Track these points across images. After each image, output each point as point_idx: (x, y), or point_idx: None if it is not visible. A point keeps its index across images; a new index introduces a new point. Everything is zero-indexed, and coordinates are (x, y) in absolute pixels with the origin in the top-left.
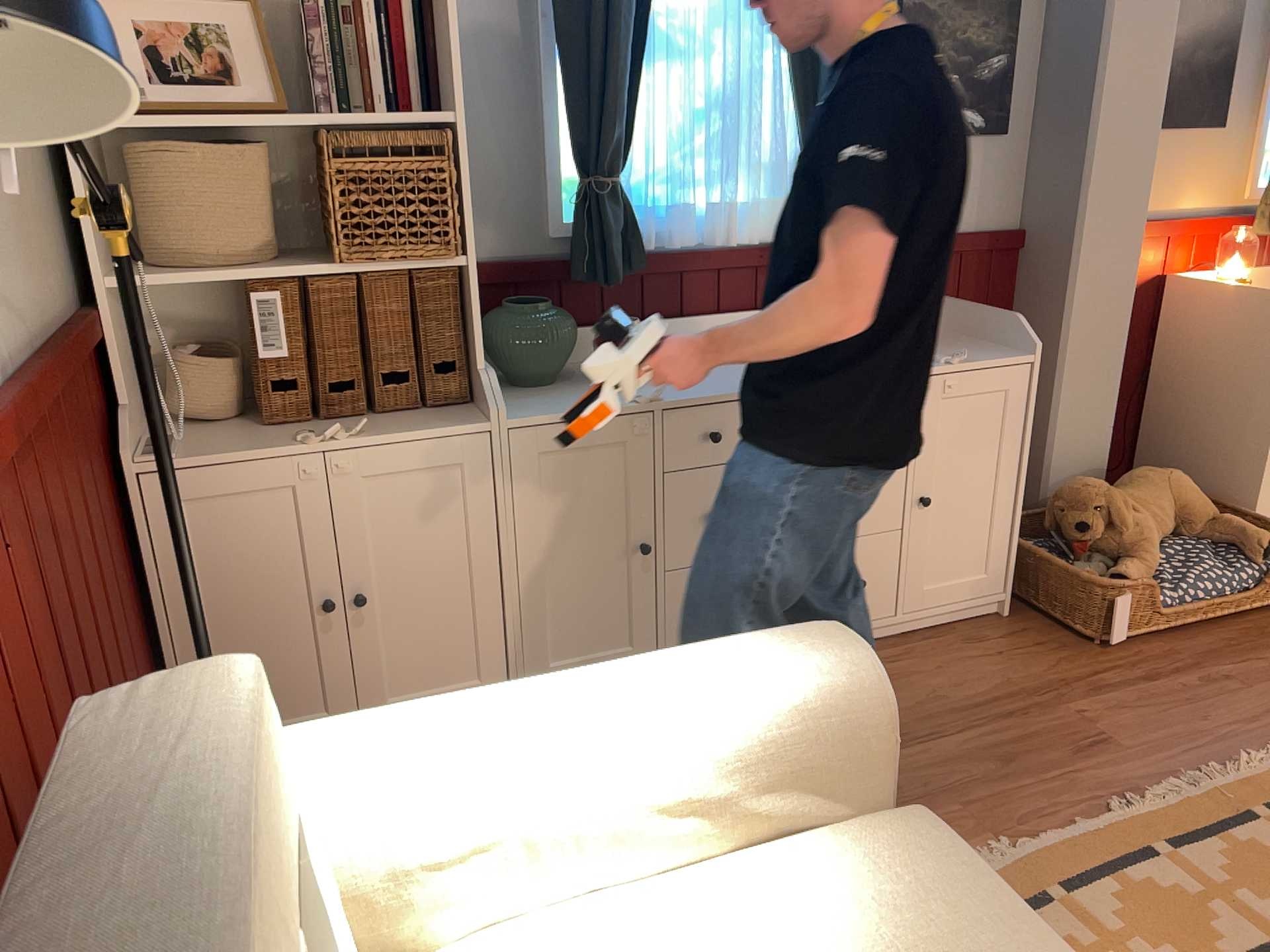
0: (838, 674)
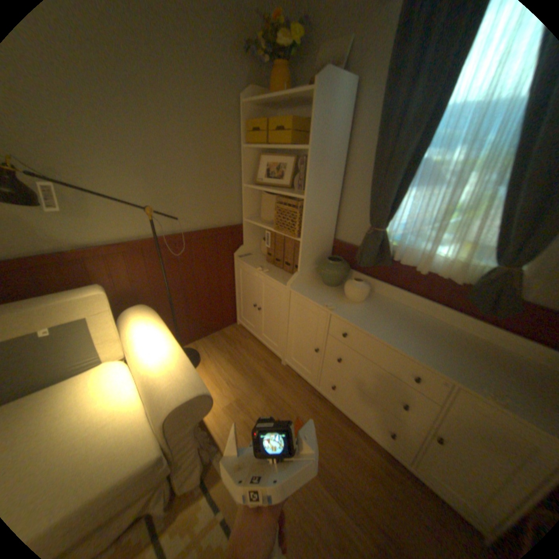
0: (166, 400)
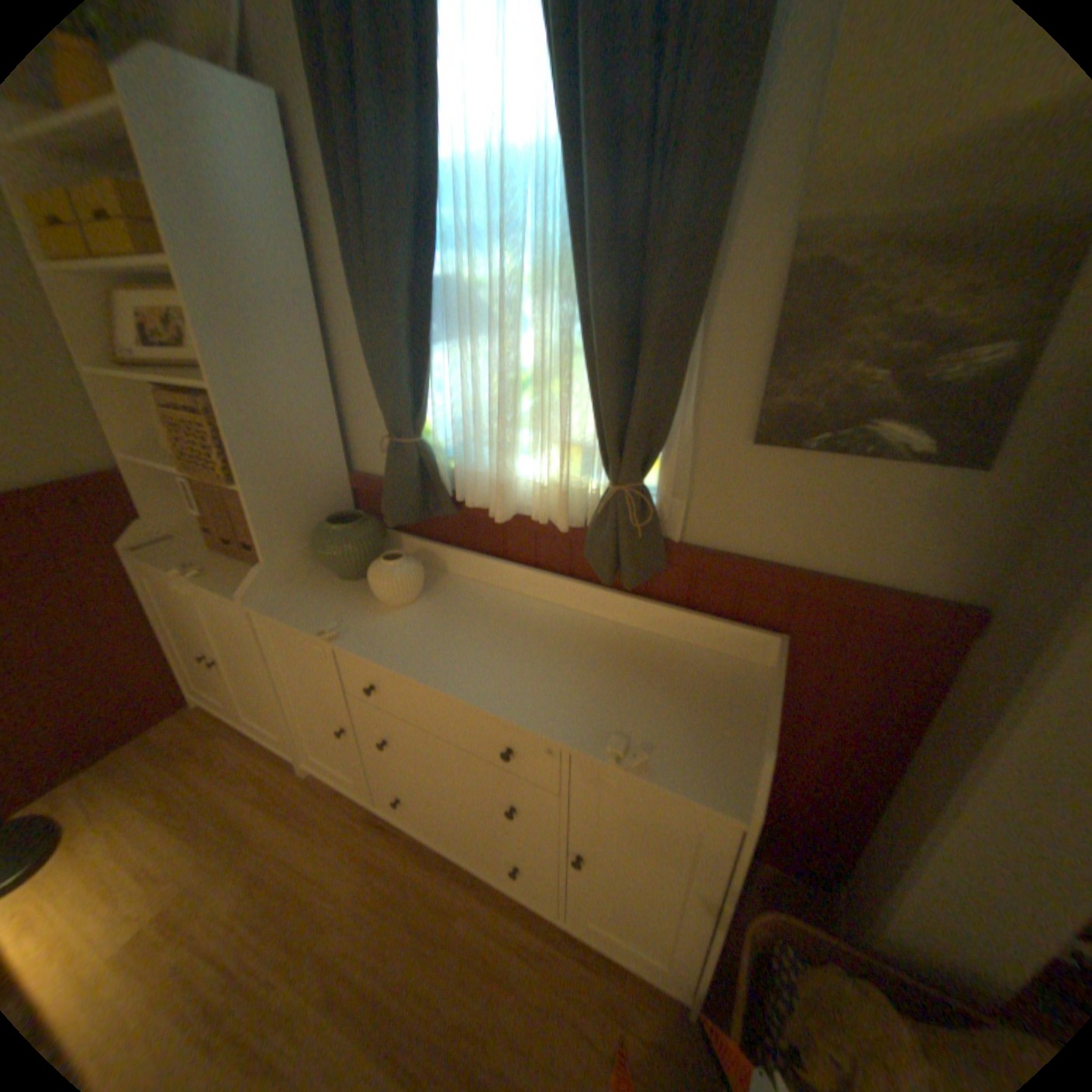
0: None
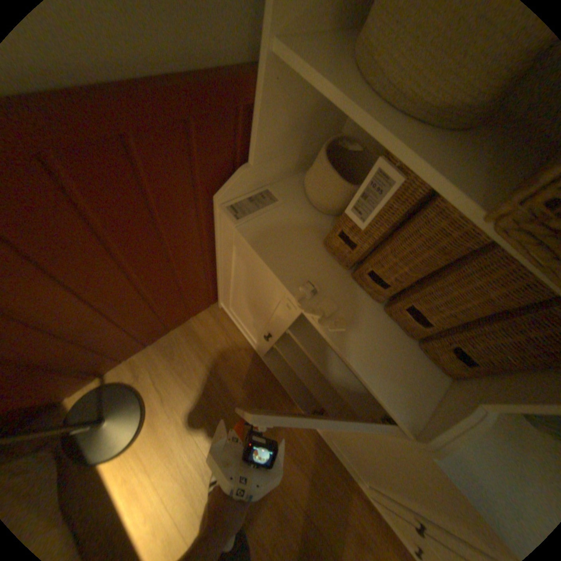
0: None
